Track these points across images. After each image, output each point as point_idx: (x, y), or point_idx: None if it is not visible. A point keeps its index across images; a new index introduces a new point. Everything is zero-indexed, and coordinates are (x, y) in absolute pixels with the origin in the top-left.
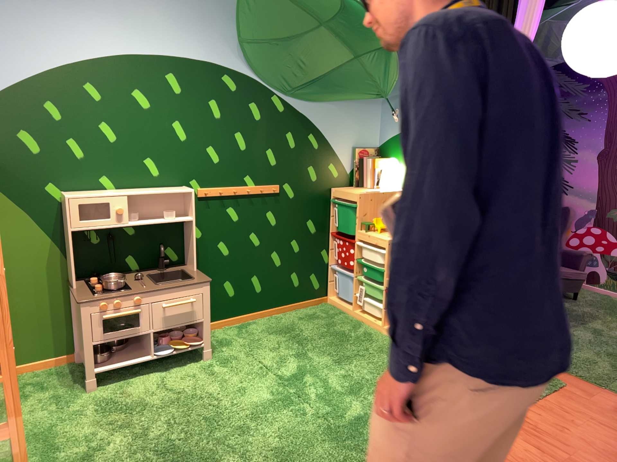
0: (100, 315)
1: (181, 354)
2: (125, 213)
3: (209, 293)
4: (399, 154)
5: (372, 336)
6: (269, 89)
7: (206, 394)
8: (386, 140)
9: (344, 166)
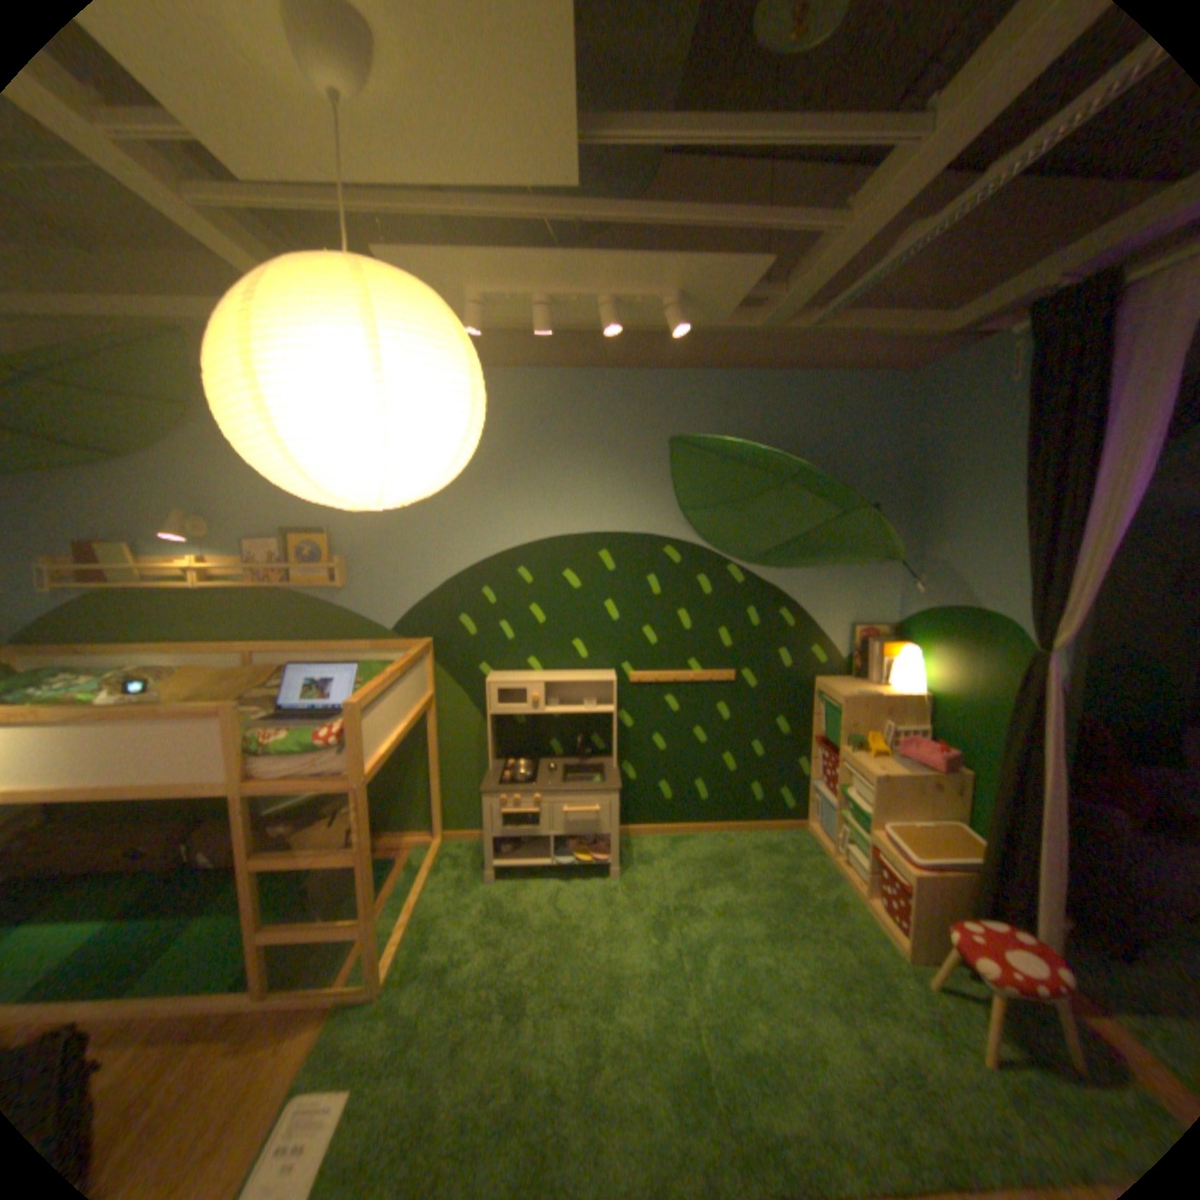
0: (499, 808)
1: (585, 866)
2: (540, 701)
3: (618, 803)
4: (923, 640)
5: (847, 910)
6: (723, 558)
7: (588, 933)
8: (907, 616)
9: (836, 650)
